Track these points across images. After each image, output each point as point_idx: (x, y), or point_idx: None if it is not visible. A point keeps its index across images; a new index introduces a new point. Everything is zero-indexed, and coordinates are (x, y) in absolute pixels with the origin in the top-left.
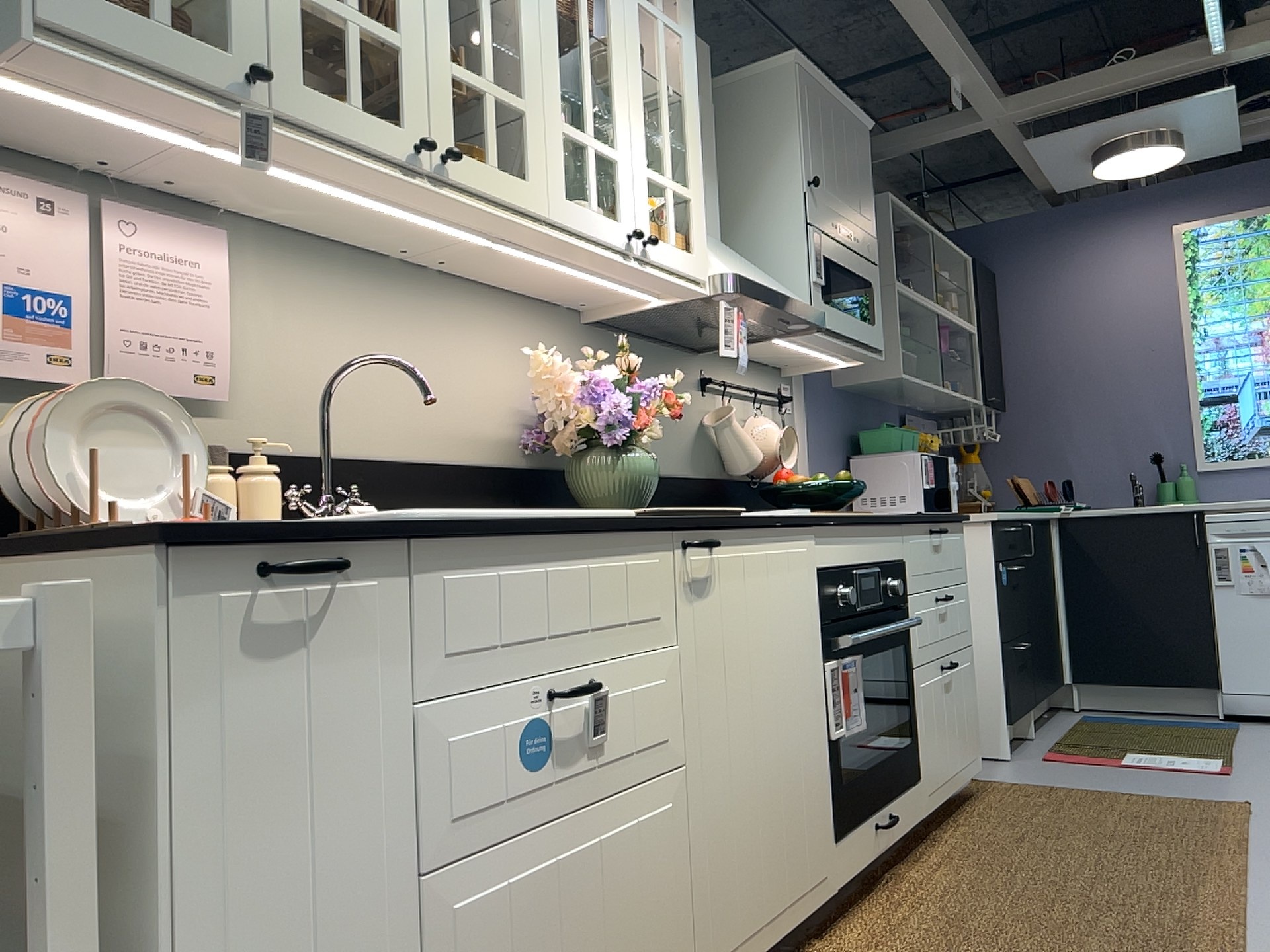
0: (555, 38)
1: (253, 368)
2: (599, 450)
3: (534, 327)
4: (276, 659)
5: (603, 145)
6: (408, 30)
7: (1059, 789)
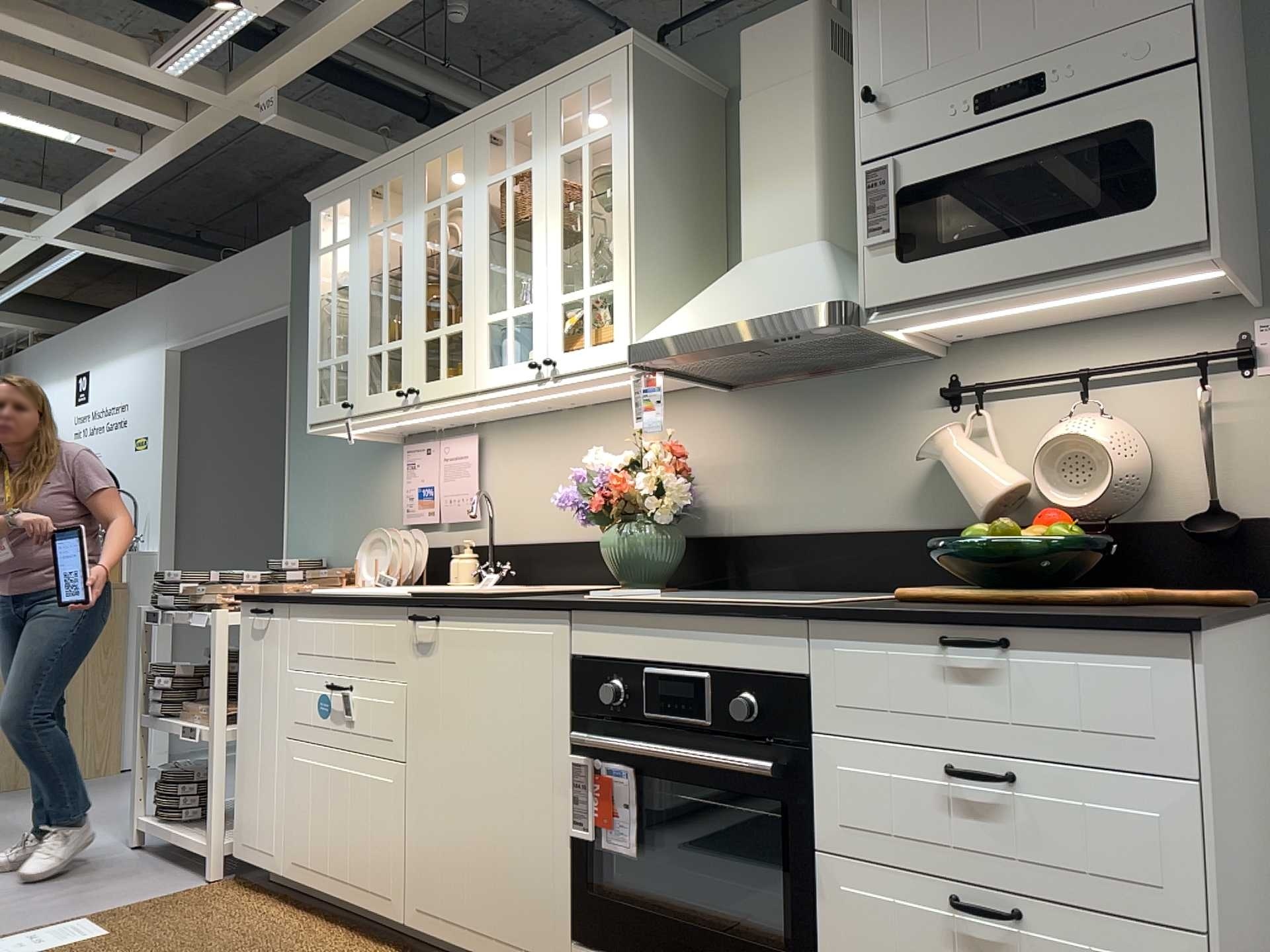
0: (484, 259)
1: (493, 499)
2: (607, 529)
3: (670, 415)
4: (258, 640)
5: (518, 307)
6: (404, 333)
7: None
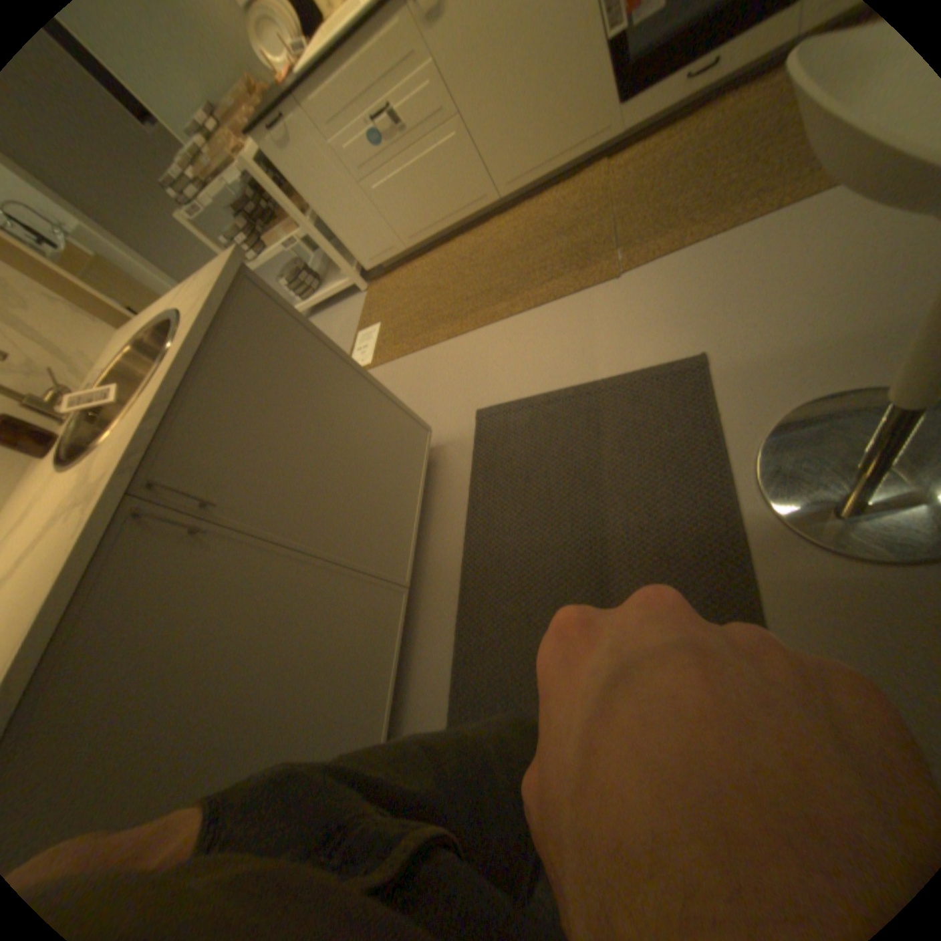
0: None
1: None
2: None
3: None
4: (287, 145)
5: None
6: None
7: None
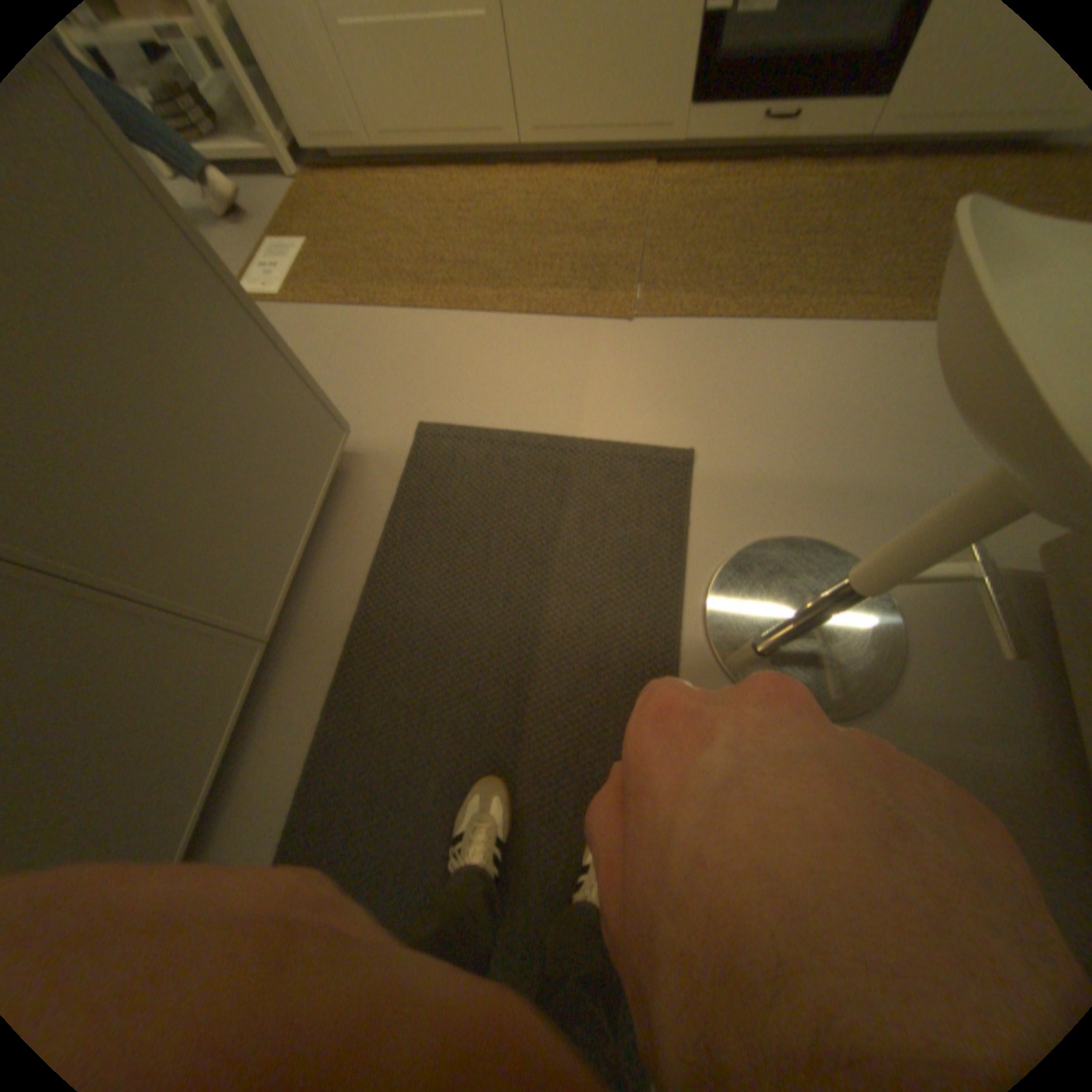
0: None
1: None
2: None
3: None
4: None
5: None
6: None
7: None
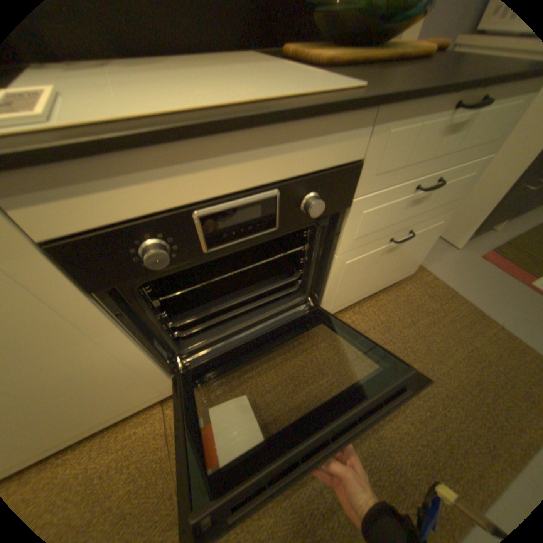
0: None
1: None
2: None
3: None
4: None
5: None
6: None
7: (457, 299)
